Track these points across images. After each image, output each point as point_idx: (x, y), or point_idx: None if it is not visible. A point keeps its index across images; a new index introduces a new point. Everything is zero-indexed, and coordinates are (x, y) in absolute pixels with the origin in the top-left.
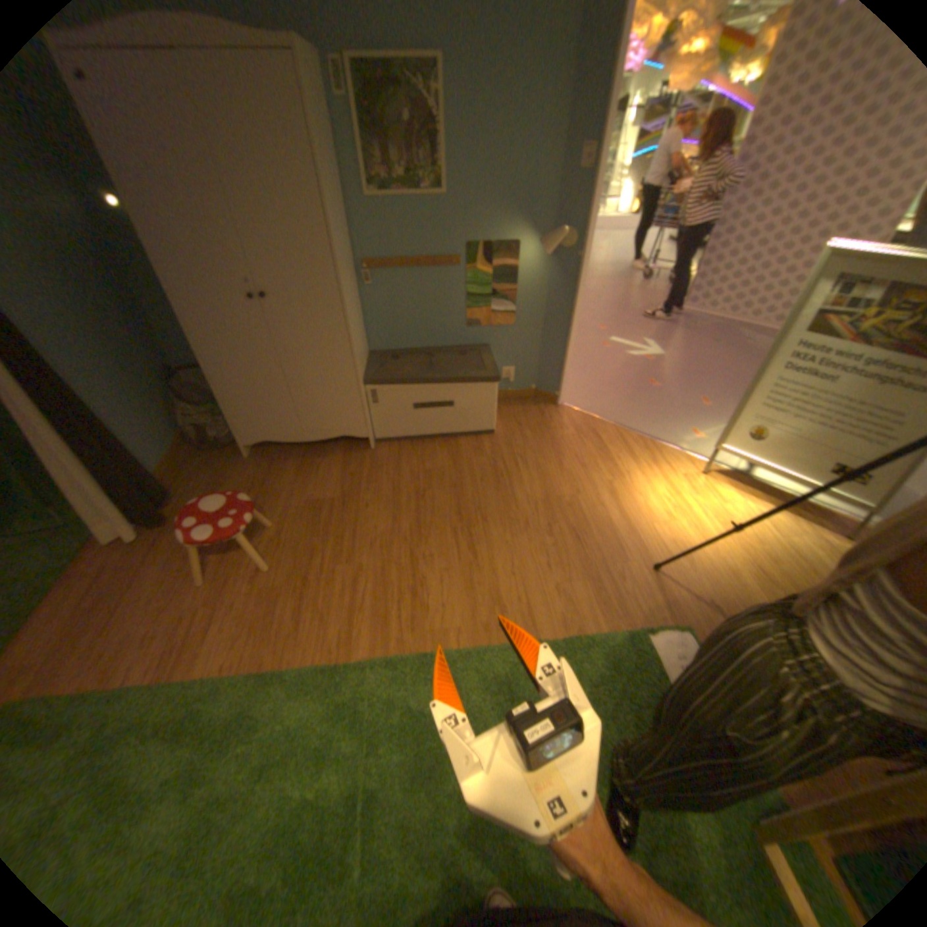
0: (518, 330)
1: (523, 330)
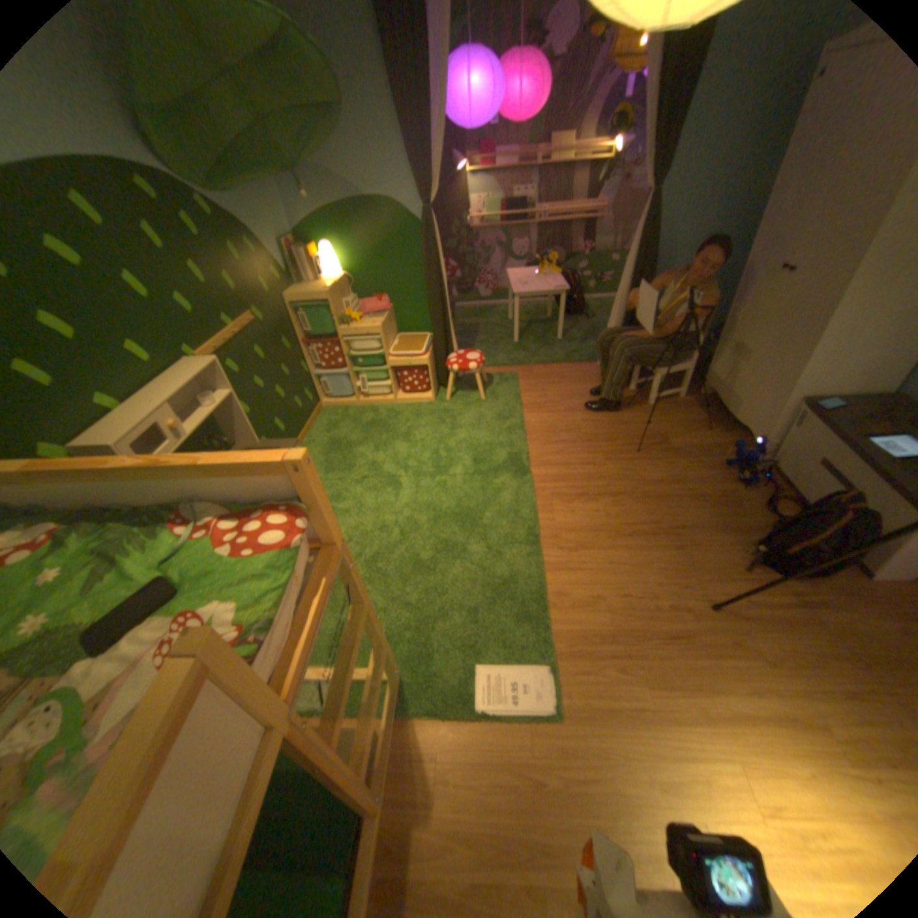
0: None
1: None
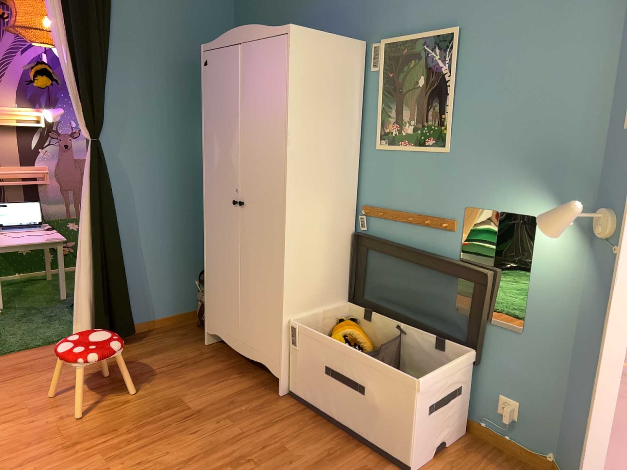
0: (528, 345)
1: (536, 347)
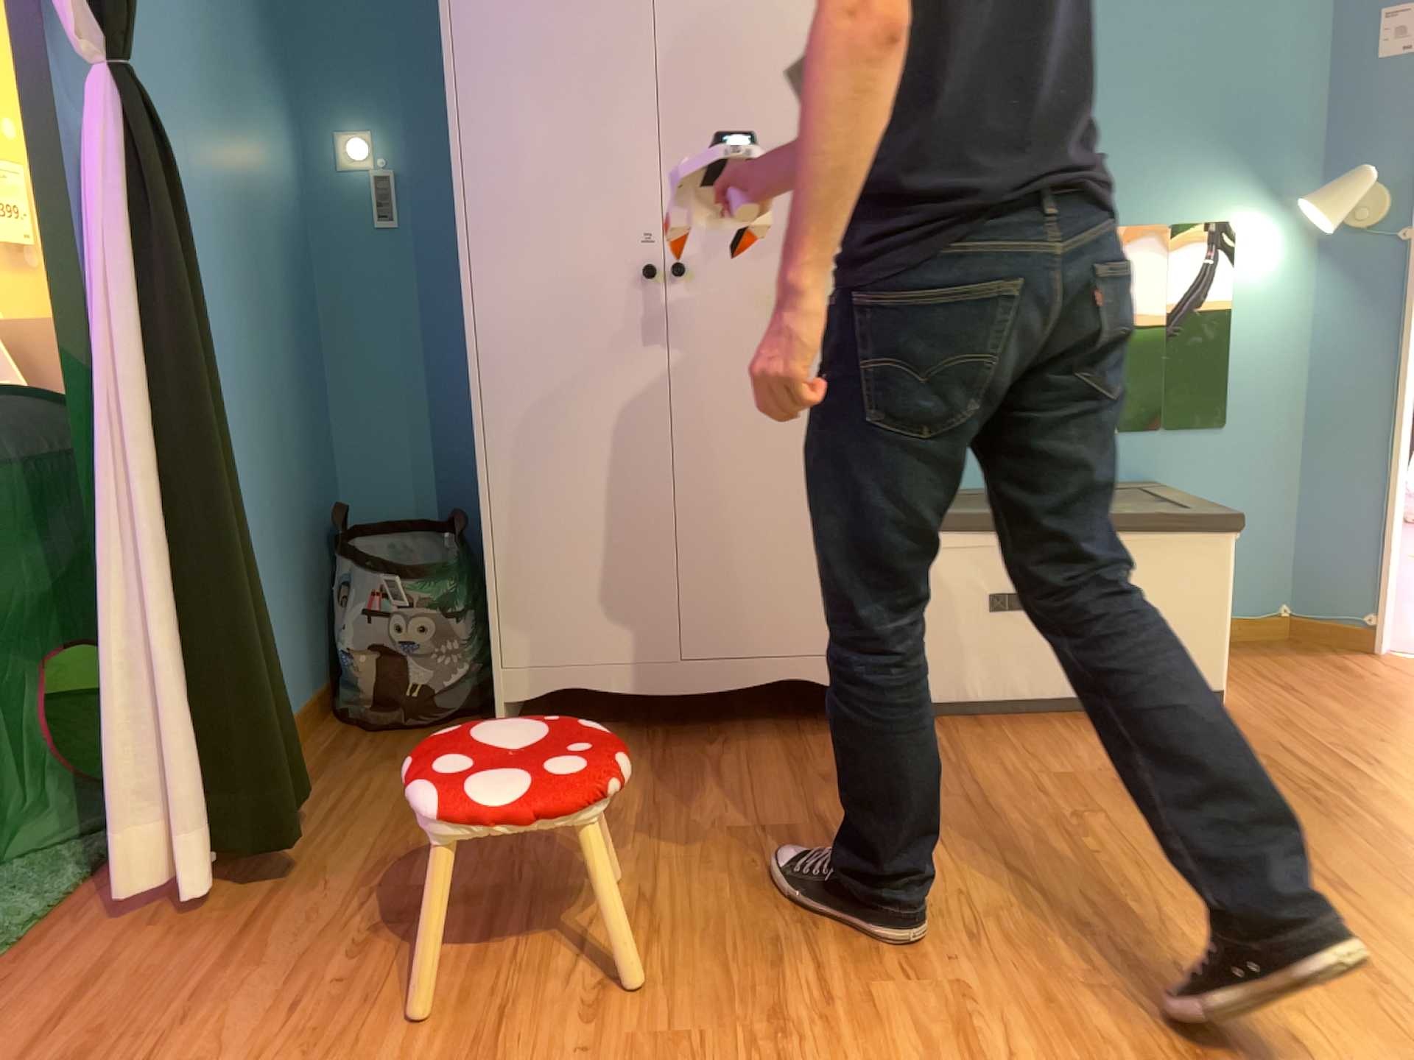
0: (1235, 445)
1: (1250, 444)
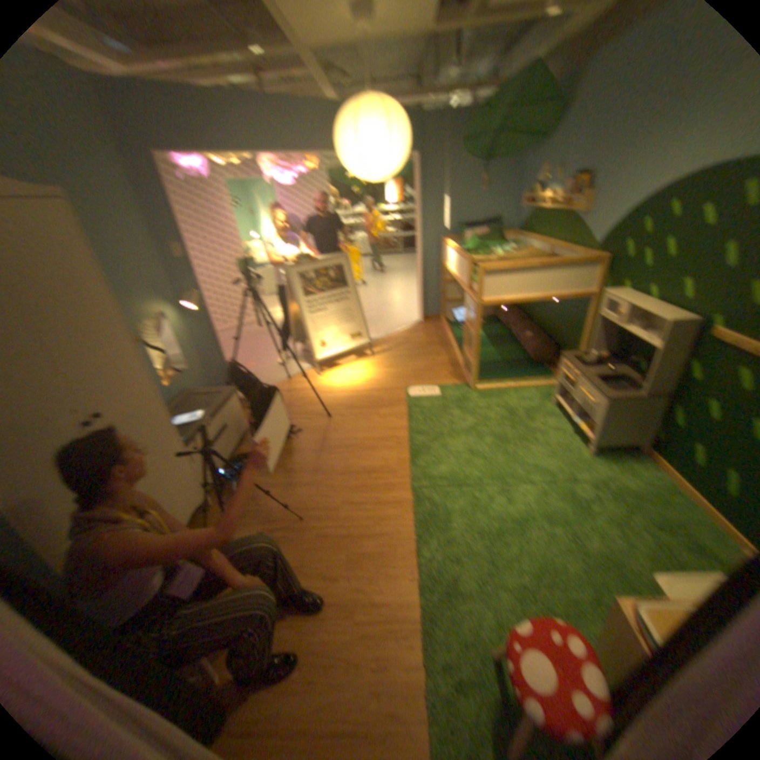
0: (188, 370)
1: (190, 368)
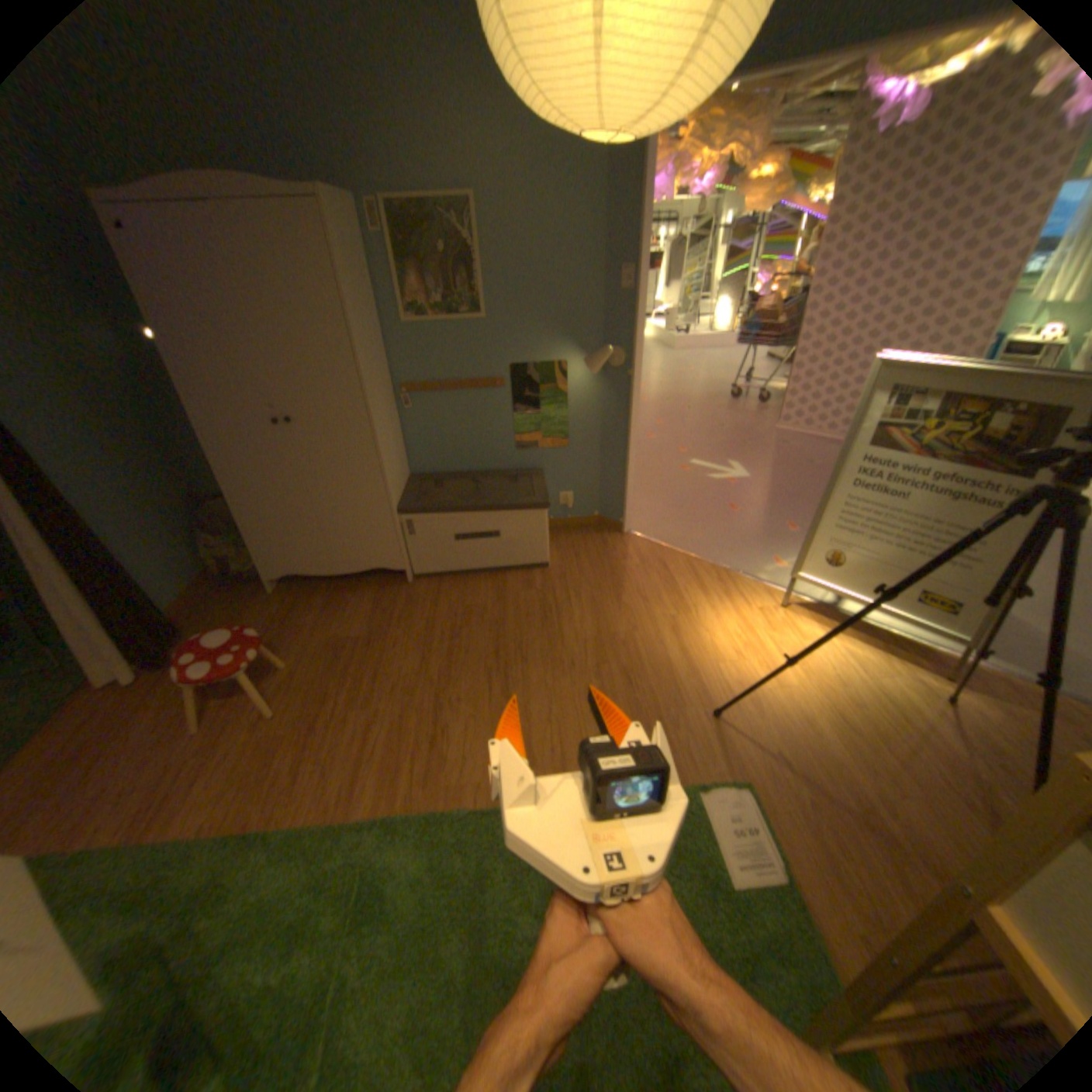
0: (572, 453)
1: (578, 452)
